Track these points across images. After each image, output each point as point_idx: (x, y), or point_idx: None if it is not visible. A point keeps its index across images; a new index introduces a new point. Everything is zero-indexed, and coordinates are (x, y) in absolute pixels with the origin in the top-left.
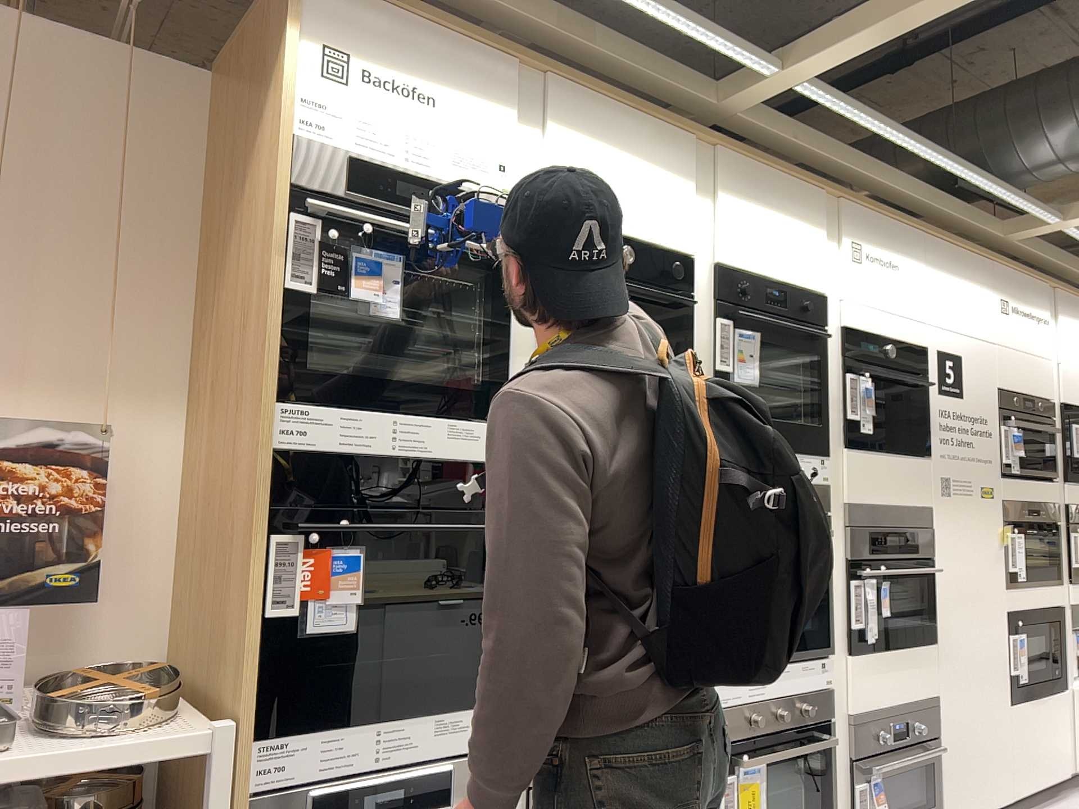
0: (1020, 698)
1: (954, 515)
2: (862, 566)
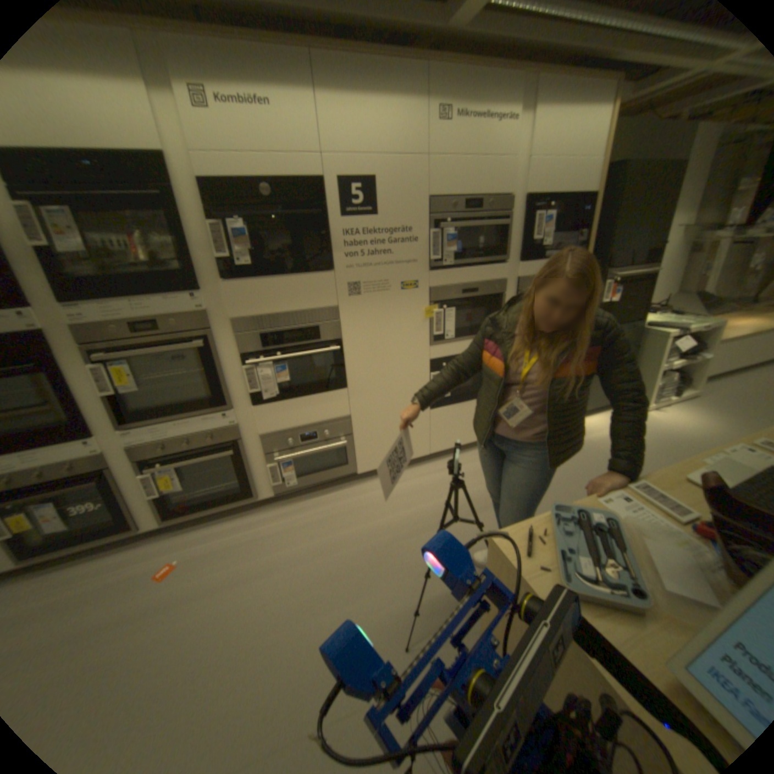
0: (441, 406)
1: (366, 308)
2: (255, 357)
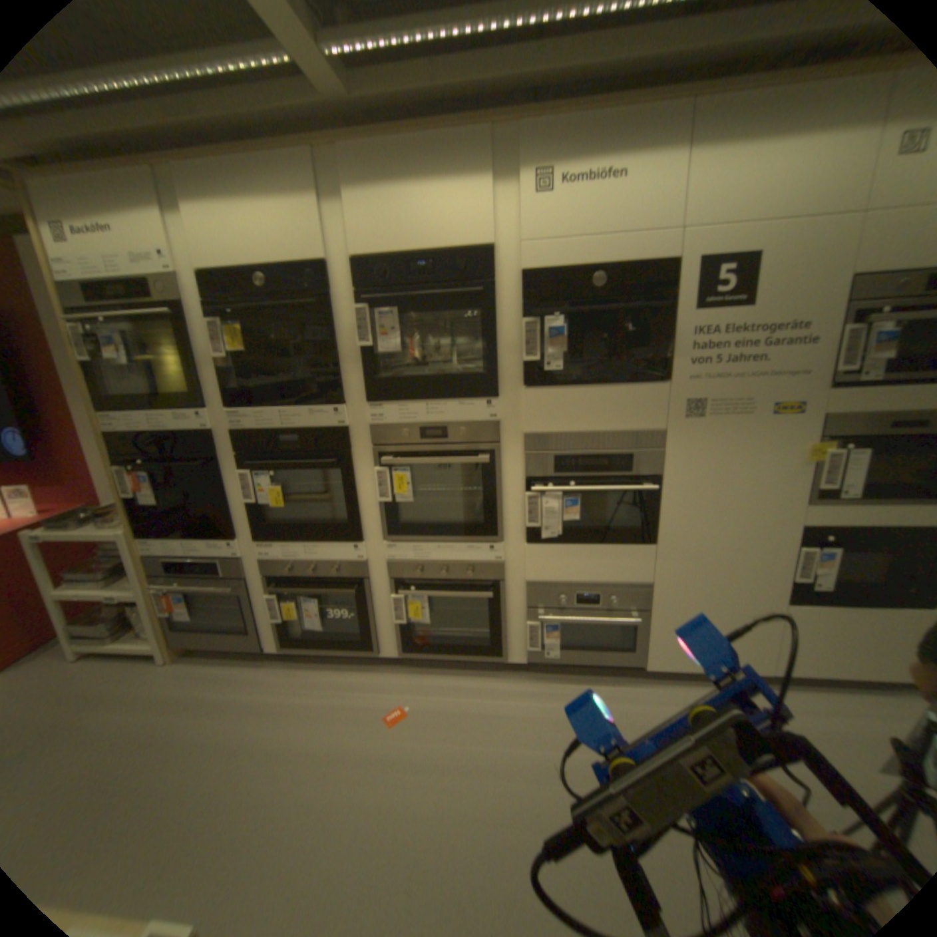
0: (815, 605)
1: (710, 436)
2: (544, 483)
